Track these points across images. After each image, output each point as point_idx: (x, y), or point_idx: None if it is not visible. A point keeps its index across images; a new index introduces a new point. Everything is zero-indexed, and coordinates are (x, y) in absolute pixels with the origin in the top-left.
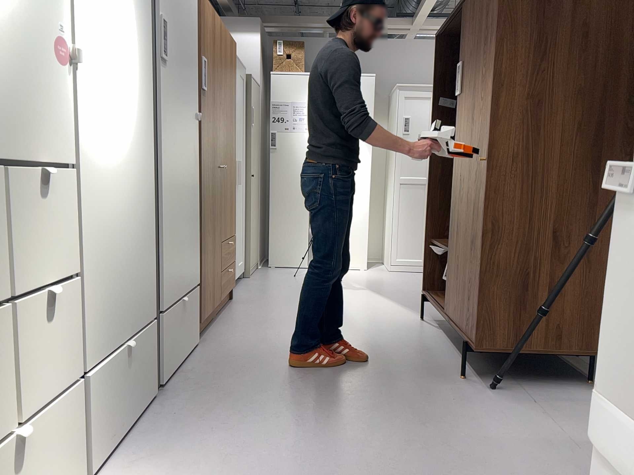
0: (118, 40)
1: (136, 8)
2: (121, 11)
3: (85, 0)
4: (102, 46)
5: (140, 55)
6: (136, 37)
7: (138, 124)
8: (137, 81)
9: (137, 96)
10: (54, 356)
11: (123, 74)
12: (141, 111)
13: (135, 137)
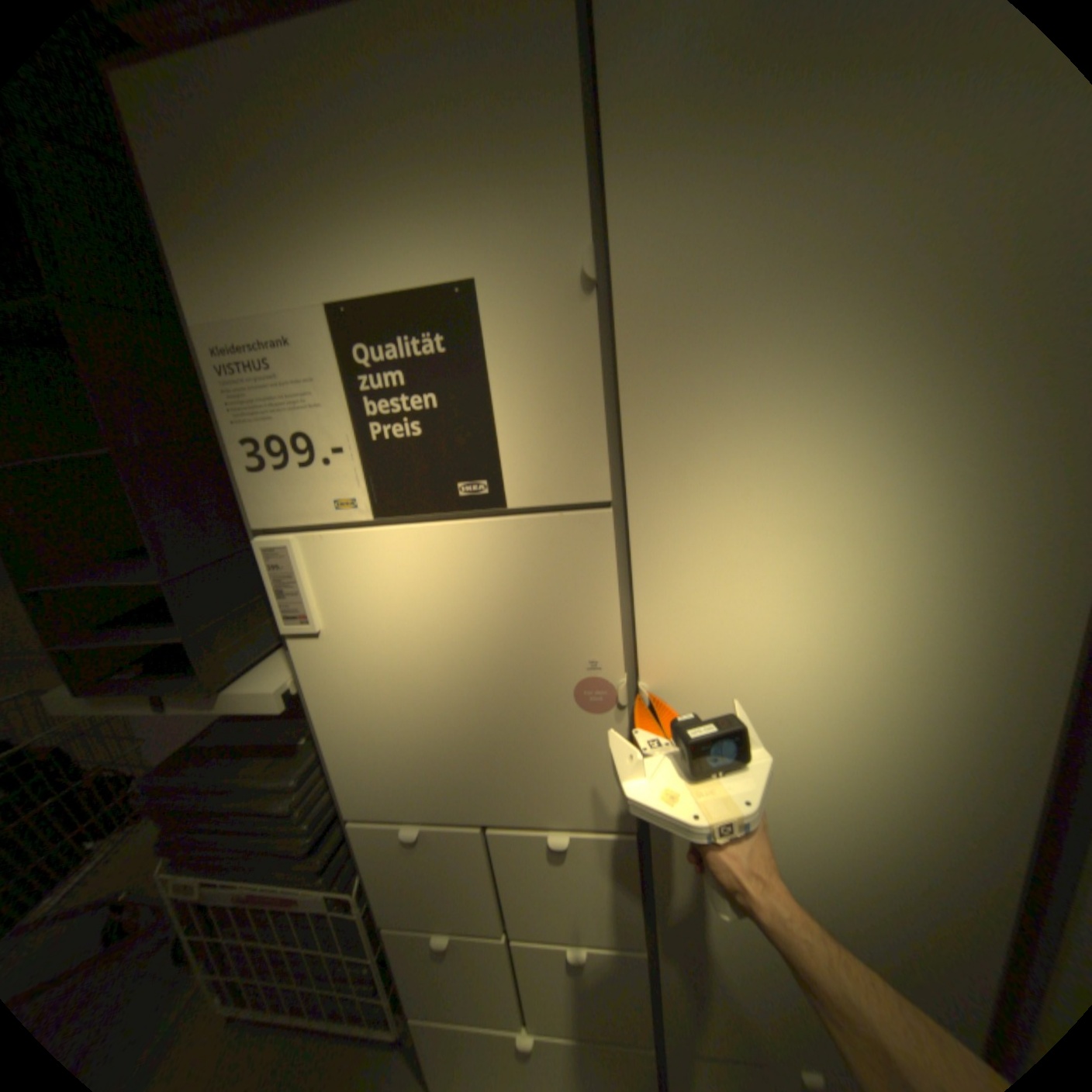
0: (850, 615)
1: (987, 500)
2: (878, 545)
3: (696, 588)
4: (759, 649)
5: (999, 610)
6: (975, 576)
7: (944, 764)
8: (959, 676)
9: (954, 707)
10: (598, 1009)
11: (866, 677)
12: (976, 736)
13: (920, 790)
